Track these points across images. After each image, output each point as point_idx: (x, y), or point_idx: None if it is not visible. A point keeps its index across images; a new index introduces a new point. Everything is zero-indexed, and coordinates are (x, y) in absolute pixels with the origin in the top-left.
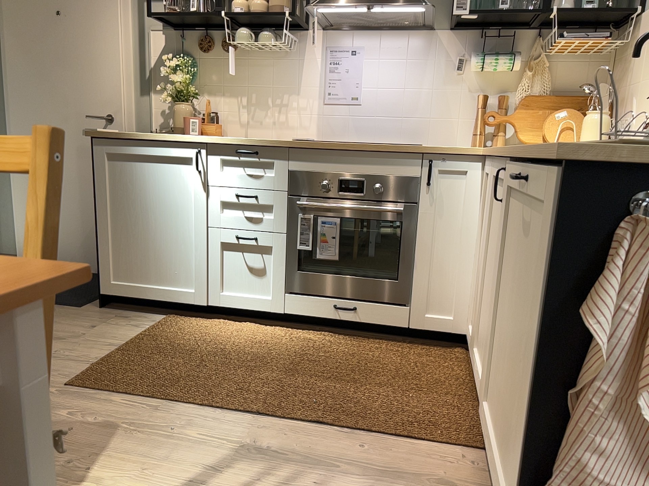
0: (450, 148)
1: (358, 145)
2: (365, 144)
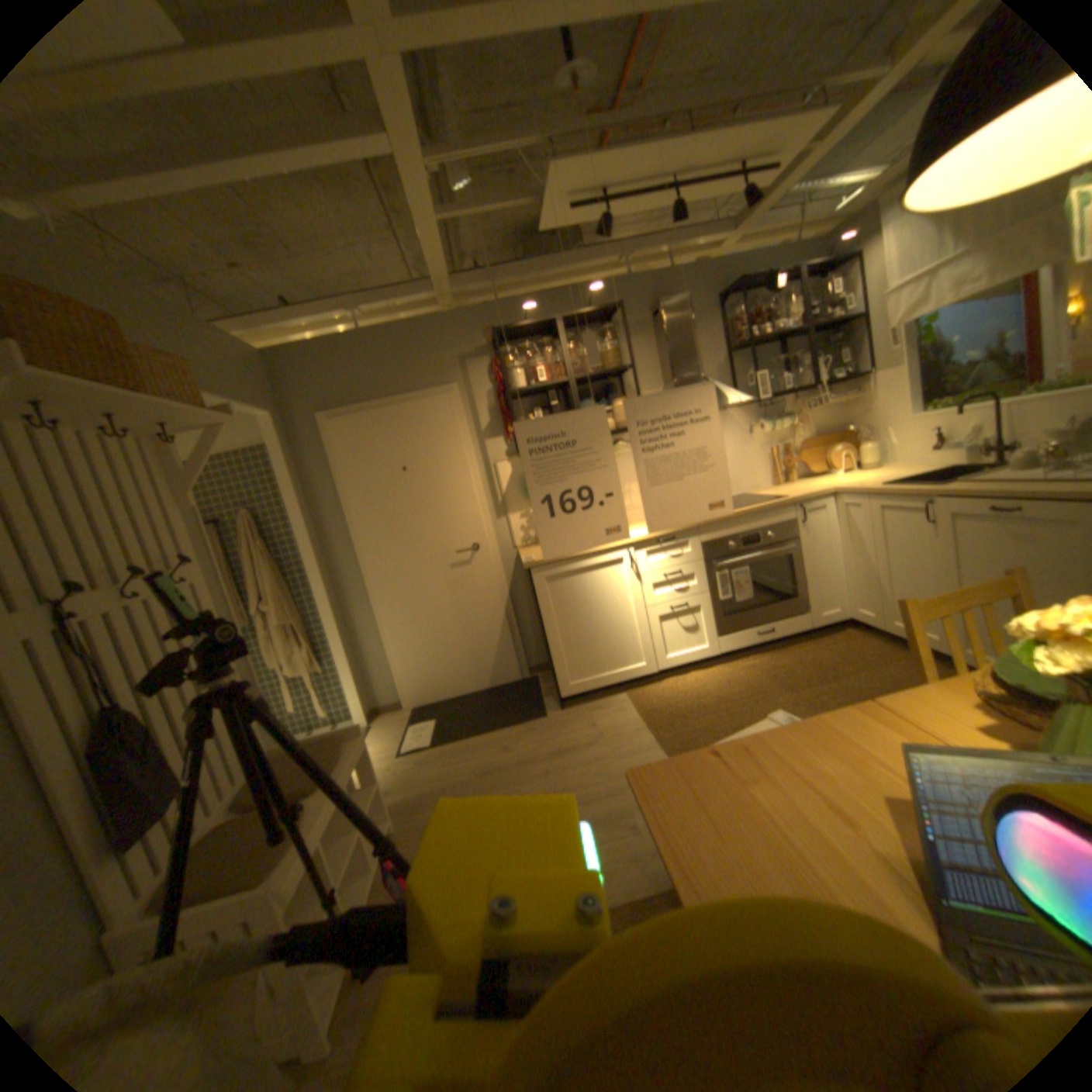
0: (813, 493)
1: (750, 508)
2: (753, 506)
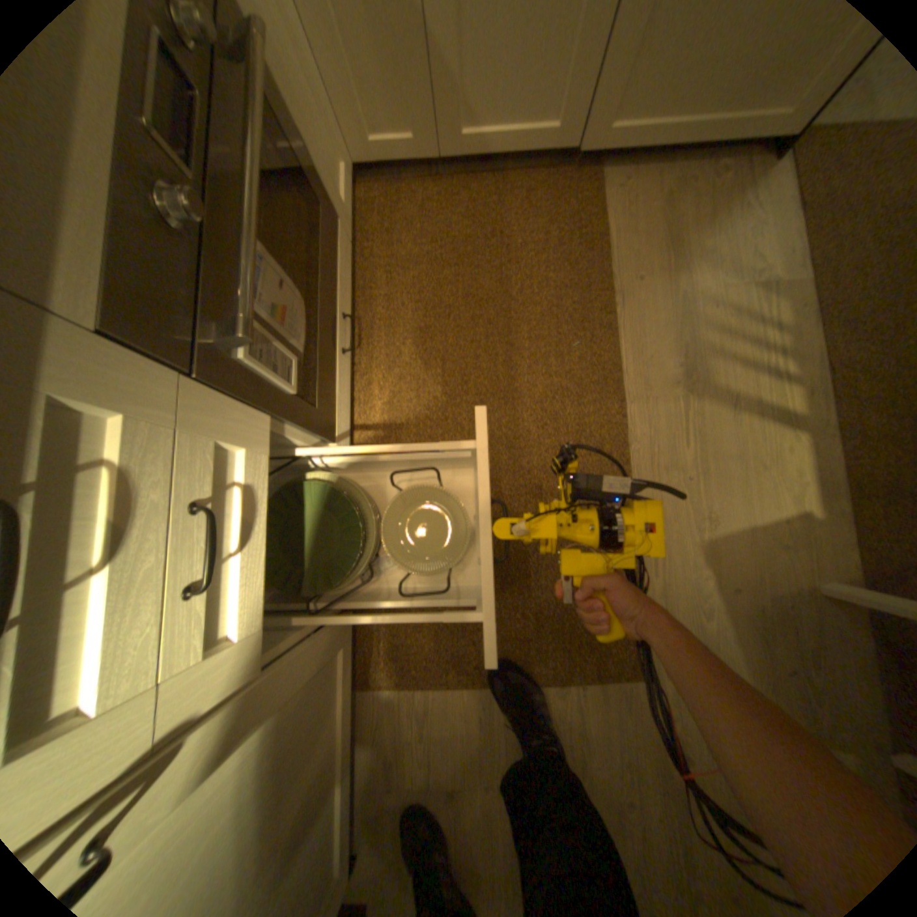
0: None
1: None
2: None
